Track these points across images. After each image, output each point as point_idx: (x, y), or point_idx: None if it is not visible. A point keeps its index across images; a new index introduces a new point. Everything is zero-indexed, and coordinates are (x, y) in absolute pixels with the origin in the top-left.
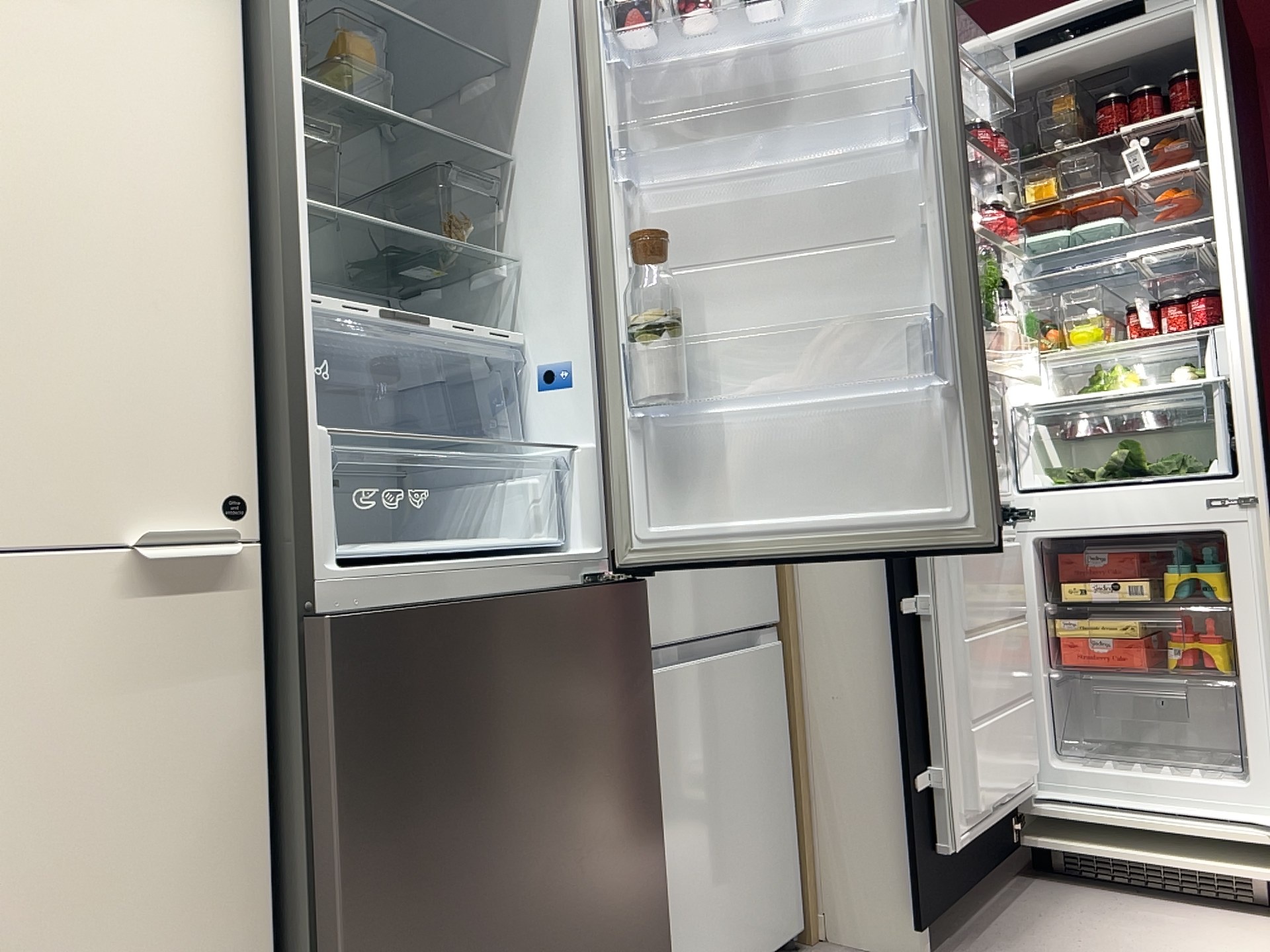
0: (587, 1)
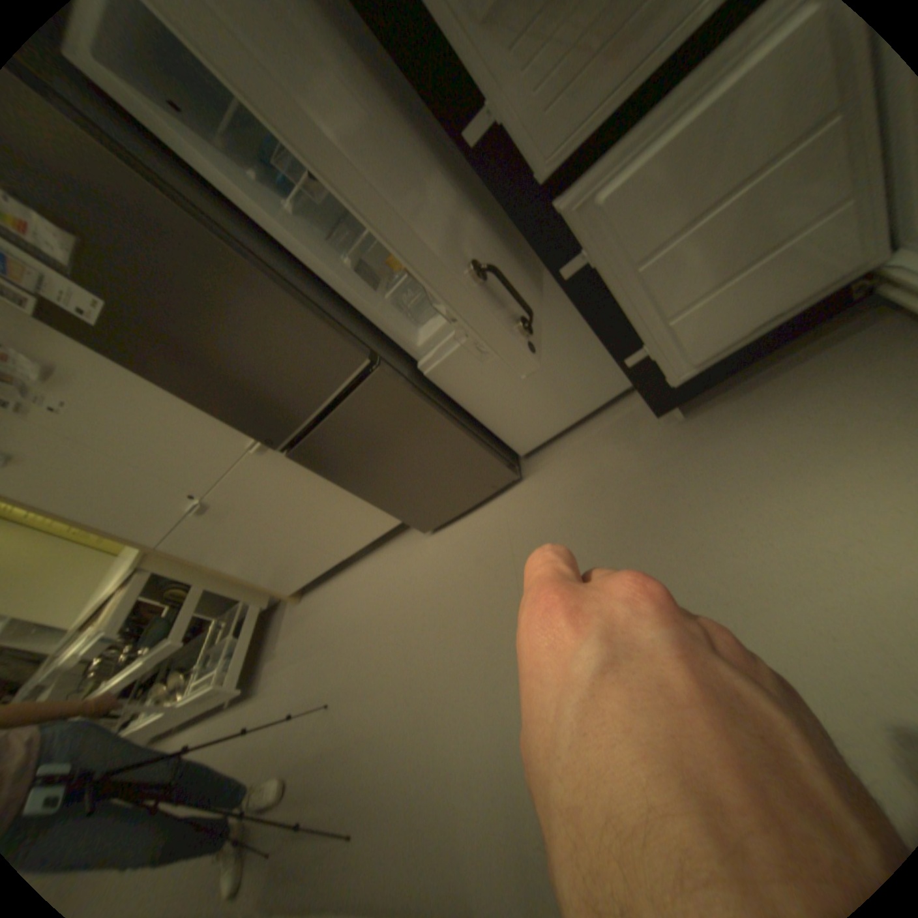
0: None
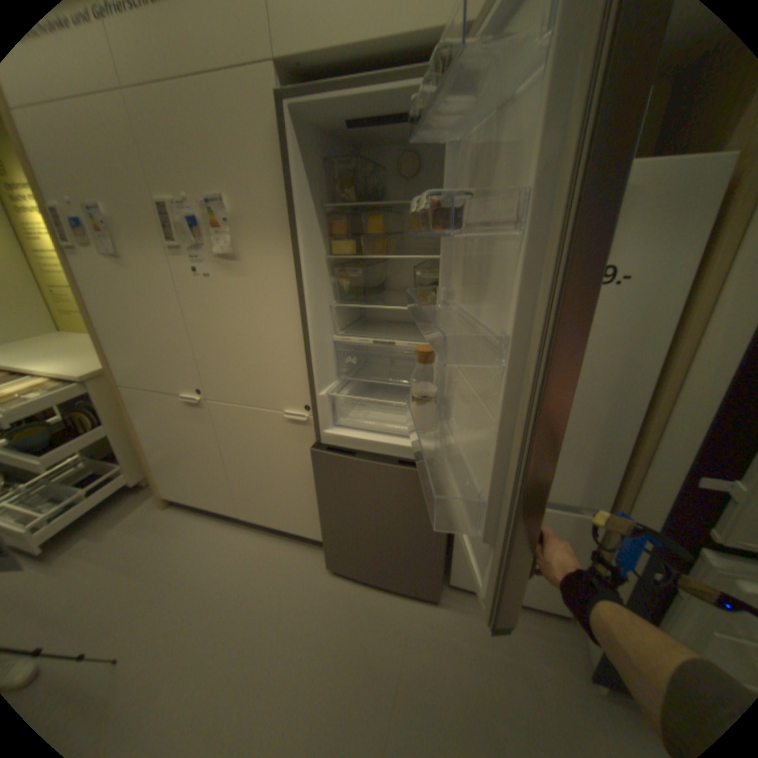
0: (450, 178)
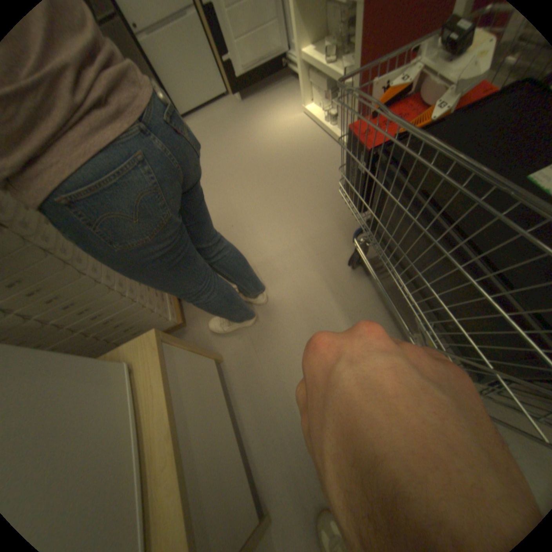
0: None
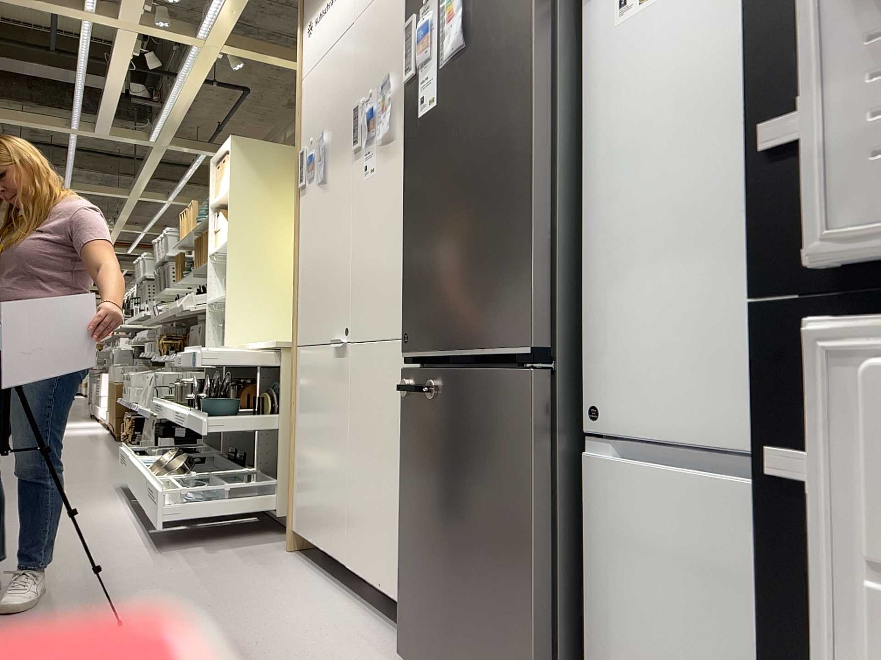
0: None
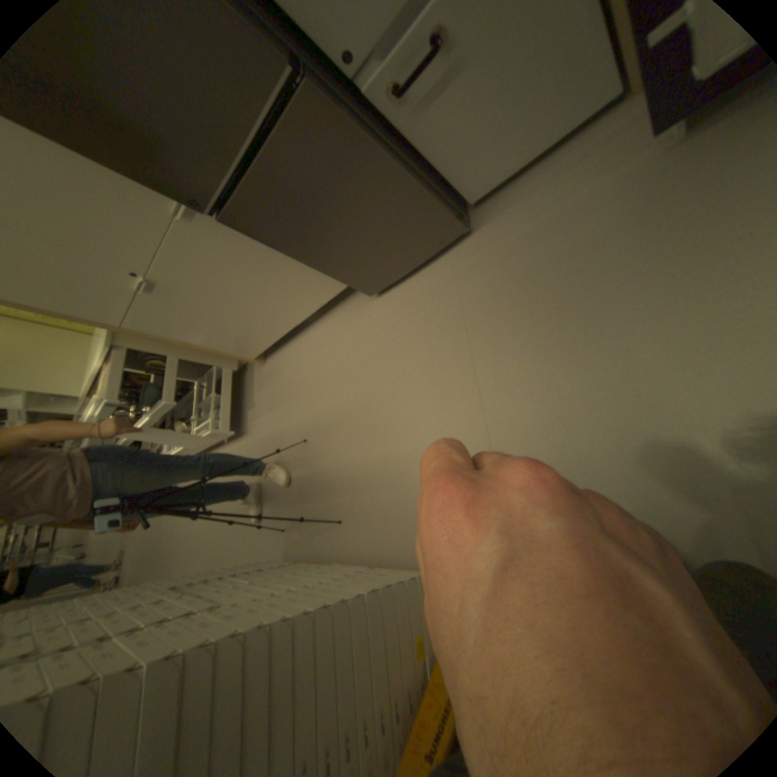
0: None
